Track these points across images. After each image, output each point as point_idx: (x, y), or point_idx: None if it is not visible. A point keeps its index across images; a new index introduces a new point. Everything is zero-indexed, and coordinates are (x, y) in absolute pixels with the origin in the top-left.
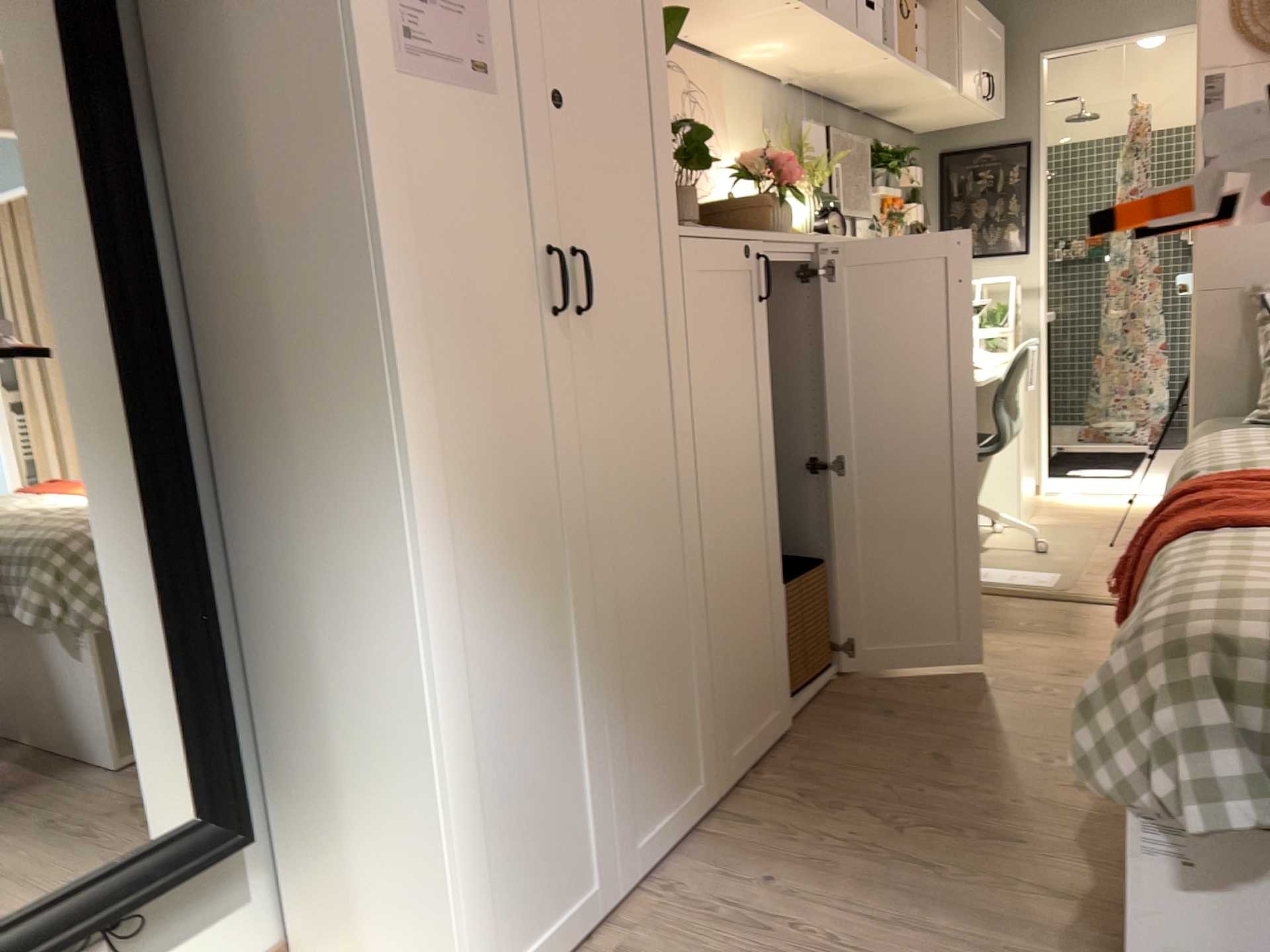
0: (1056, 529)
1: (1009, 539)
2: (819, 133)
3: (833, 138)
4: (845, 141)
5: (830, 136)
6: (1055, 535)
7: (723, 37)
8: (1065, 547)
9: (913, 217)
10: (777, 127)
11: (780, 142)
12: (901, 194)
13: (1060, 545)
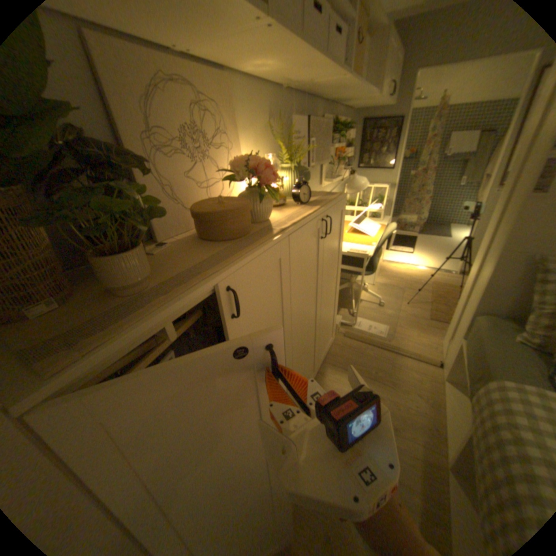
0: (386, 288)
1: (368, 294)
2: (306, 116)
3: (314, 117)
4: (321, 118)
5: (313, 117)
6: (386, 293)
7: (222, 51)
8: (389, 304)
9: (349, 151)
10: (279, 117)
11: (280, 128)
12: (345, 141)
13: (387, 301)
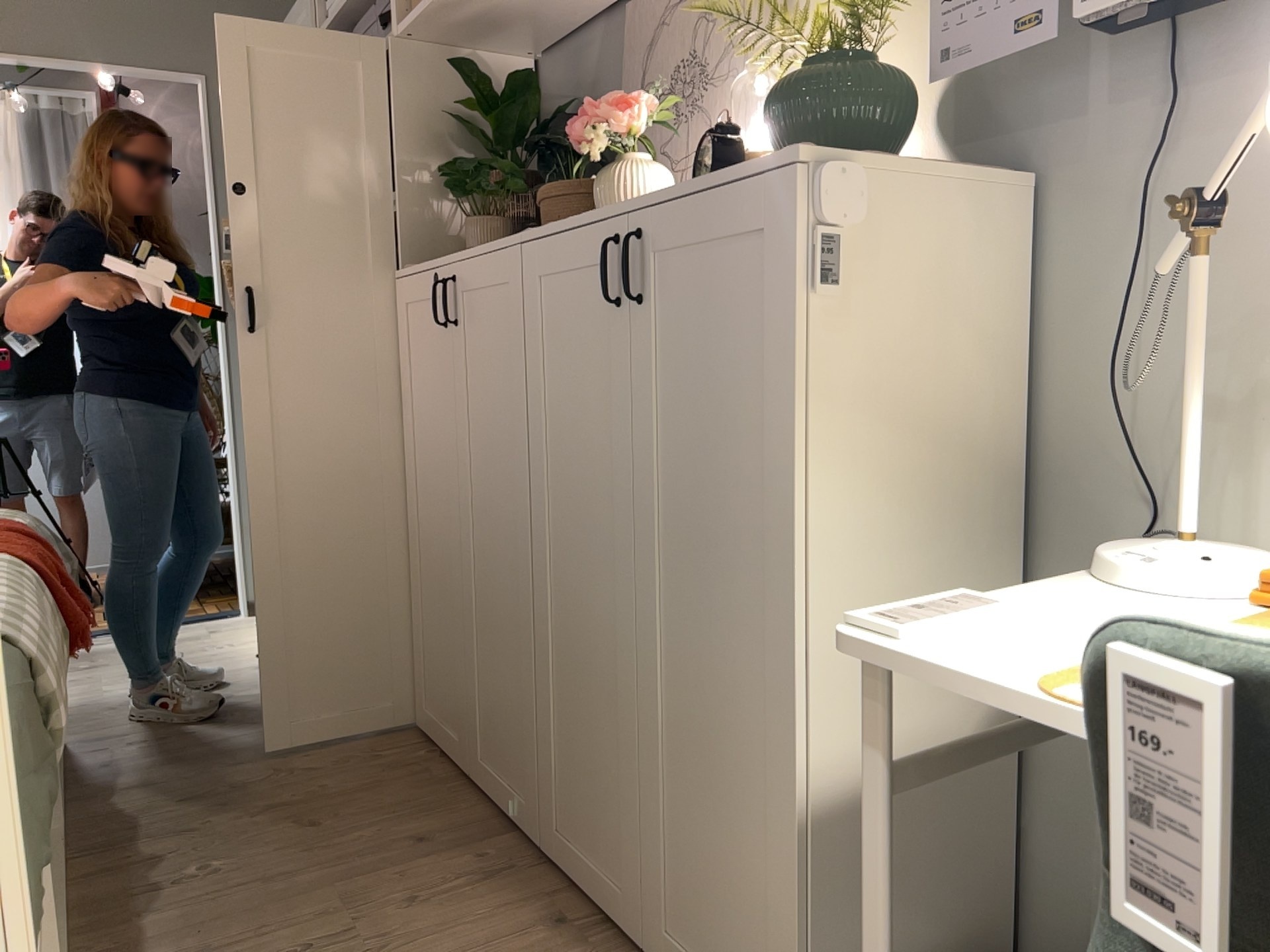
0: None
1: None
2: None
3: None
4: None
5: None
6: None
7: None
8: None
9: None
10: None
11: None
12: None
13: None
